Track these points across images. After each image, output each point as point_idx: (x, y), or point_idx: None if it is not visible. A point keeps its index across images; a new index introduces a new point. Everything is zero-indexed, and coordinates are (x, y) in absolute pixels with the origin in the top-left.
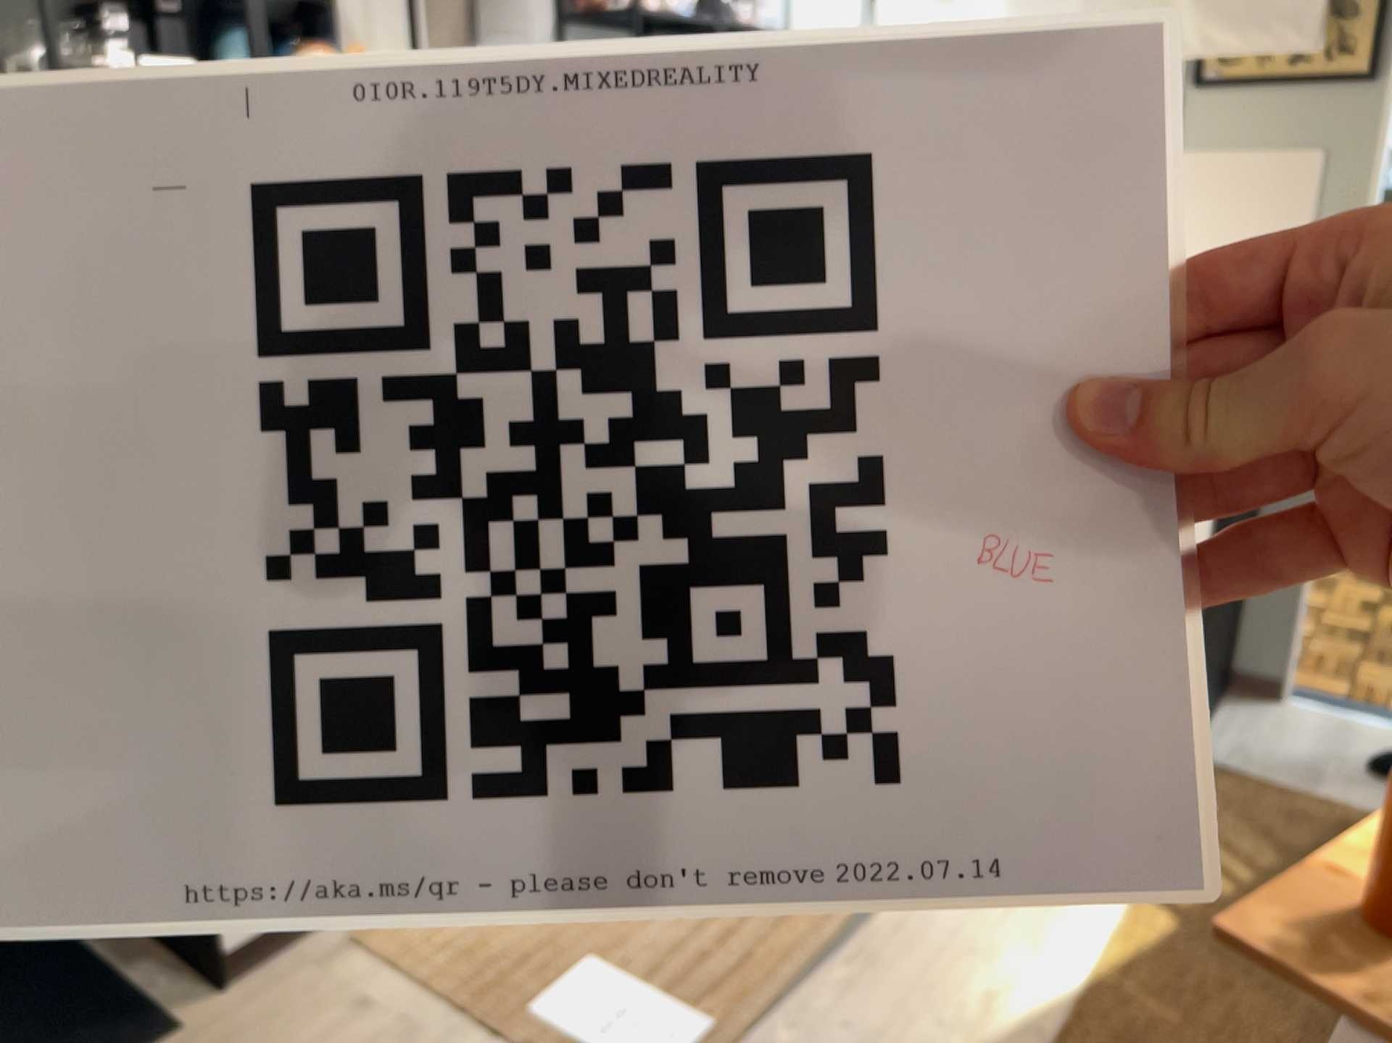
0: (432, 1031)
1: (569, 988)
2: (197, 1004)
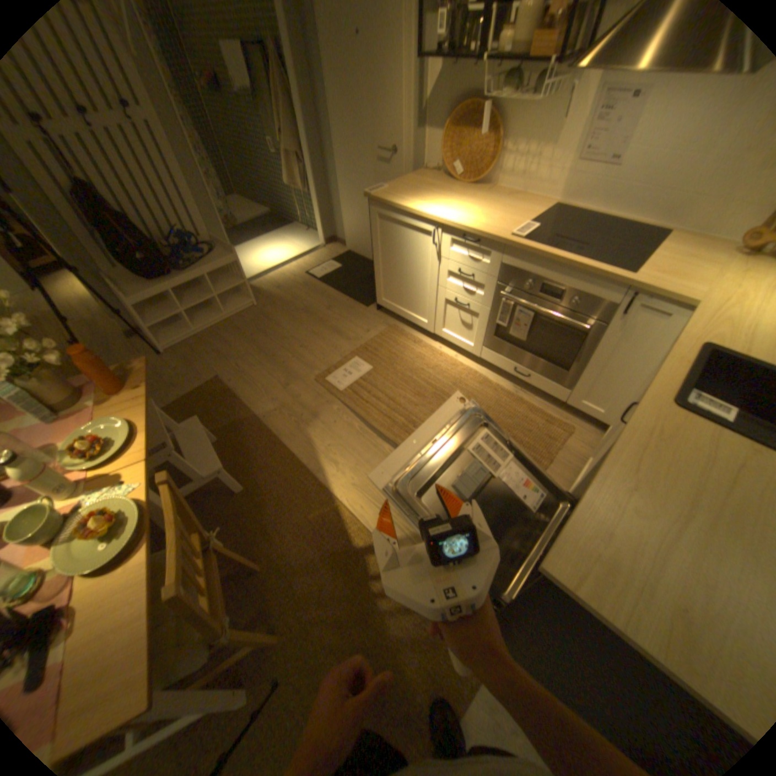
0: (357, 343)
1: (362, 364)
2: (374, 308)
